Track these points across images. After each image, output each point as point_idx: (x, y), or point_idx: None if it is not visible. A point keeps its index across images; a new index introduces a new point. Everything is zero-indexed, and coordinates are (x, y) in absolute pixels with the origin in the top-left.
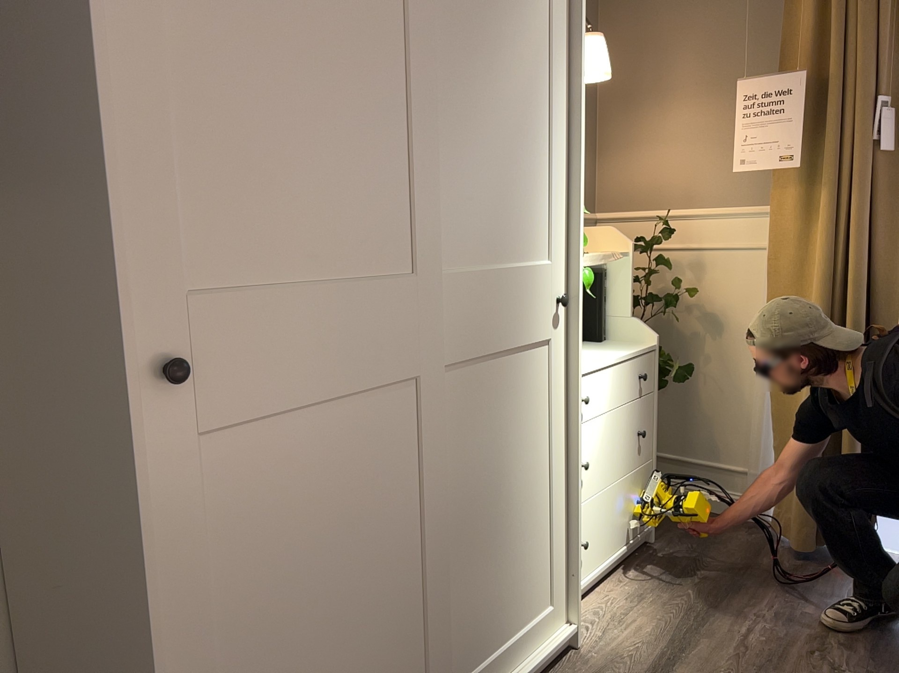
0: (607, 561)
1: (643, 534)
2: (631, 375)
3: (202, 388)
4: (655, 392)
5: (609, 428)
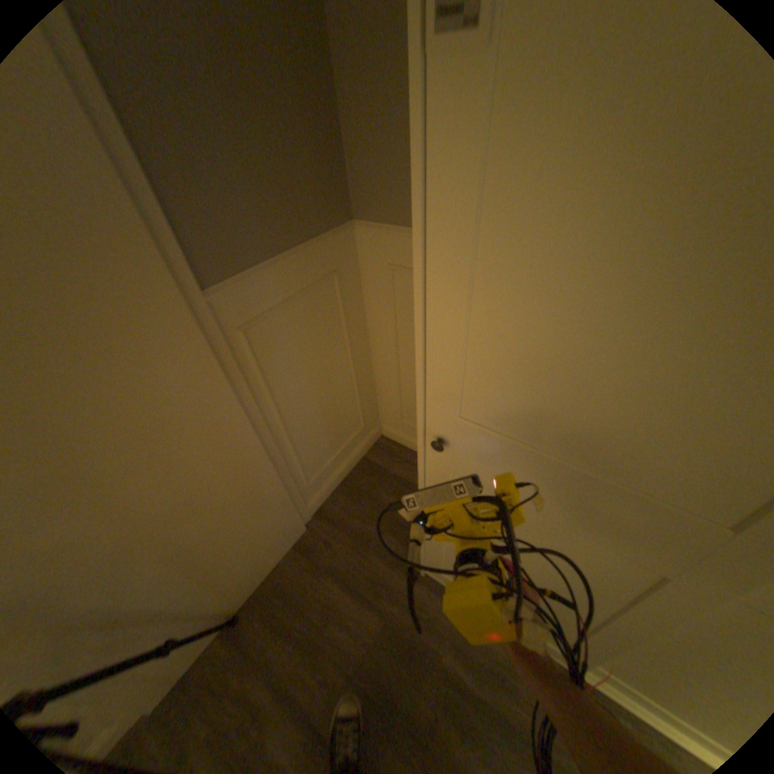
0: None
1: None
2: None
3: (457, 457)
4: None
5: None
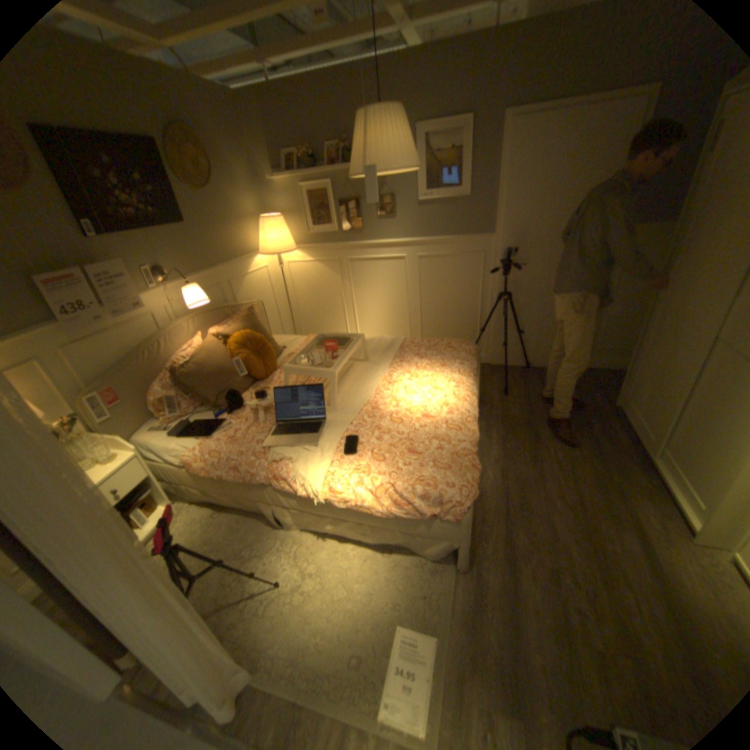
0: None
1: None
2: None
3: (665, 292)
4: None
5: None
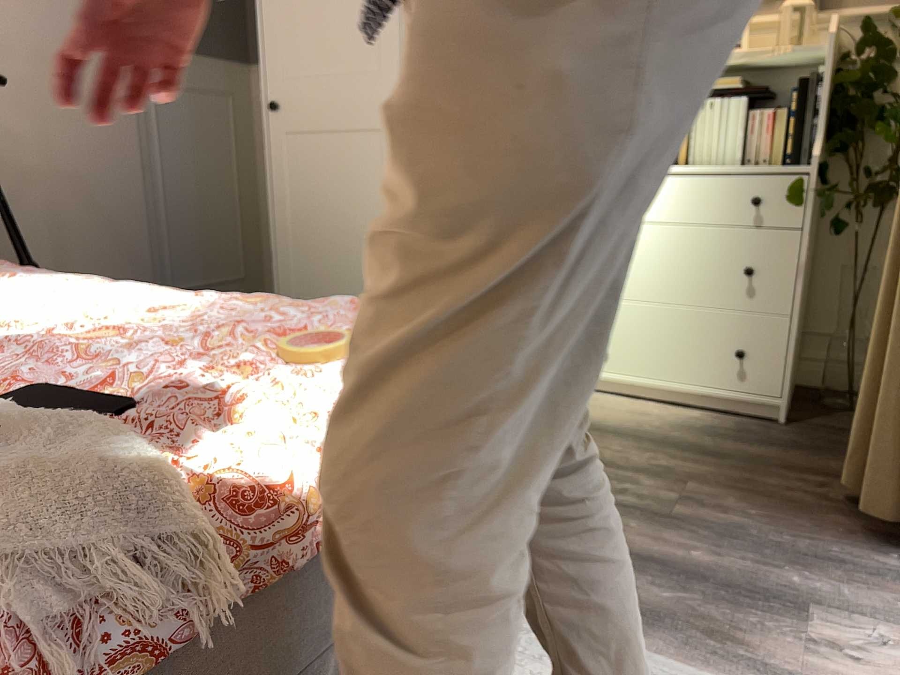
0: (657, 381)
1: (748, 396)
2: (727, 192)
3: (286, 117)
4: (801, 231)
5: (668, 241)
